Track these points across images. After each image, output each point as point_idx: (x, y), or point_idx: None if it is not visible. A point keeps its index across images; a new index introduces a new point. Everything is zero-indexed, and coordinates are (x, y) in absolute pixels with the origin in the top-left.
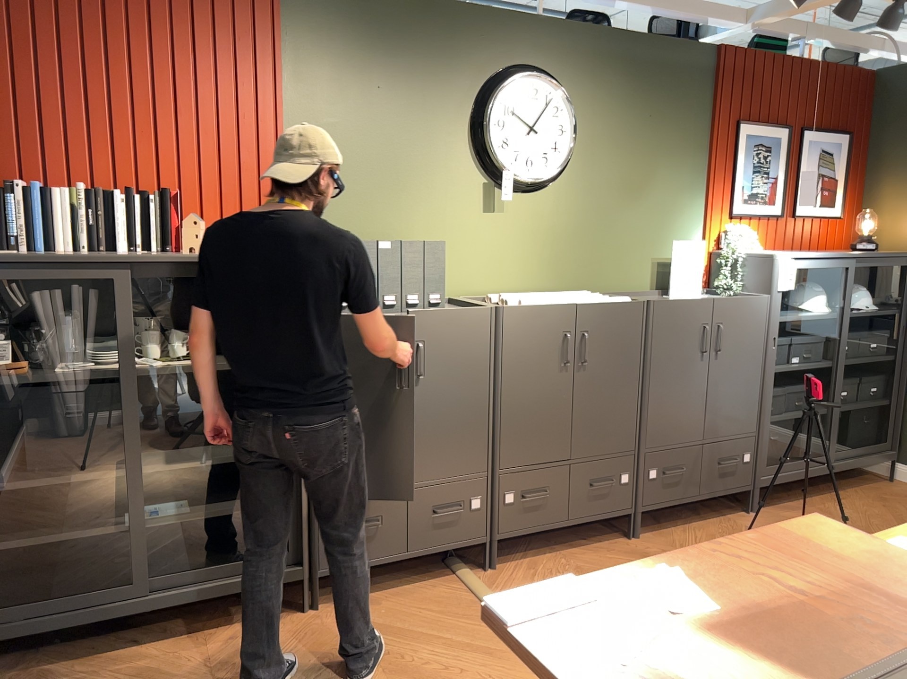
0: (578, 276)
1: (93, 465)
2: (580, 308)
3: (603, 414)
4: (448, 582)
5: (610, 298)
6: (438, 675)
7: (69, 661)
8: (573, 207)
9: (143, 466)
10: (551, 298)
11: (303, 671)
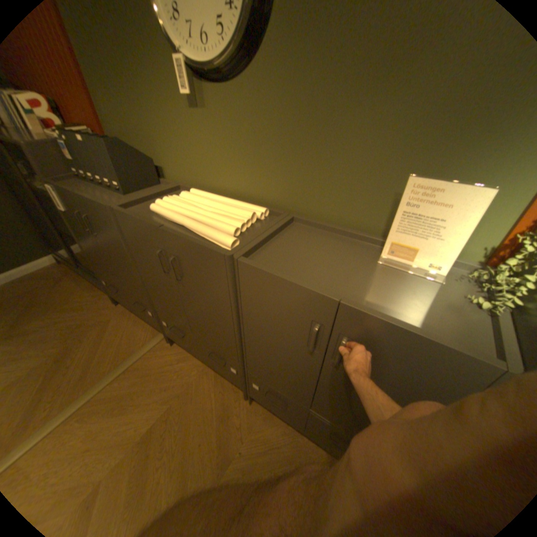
0: (283, 190)
1: (57, 218)
2: (163, 231)
3: (207, 322)
4: (154, 333)
5: (214, 232)
6: (66, 366)
7: (78, 273)
8: (275, 101)
9: (61, 225)
10: (184, 210)
11: (71, 324)
